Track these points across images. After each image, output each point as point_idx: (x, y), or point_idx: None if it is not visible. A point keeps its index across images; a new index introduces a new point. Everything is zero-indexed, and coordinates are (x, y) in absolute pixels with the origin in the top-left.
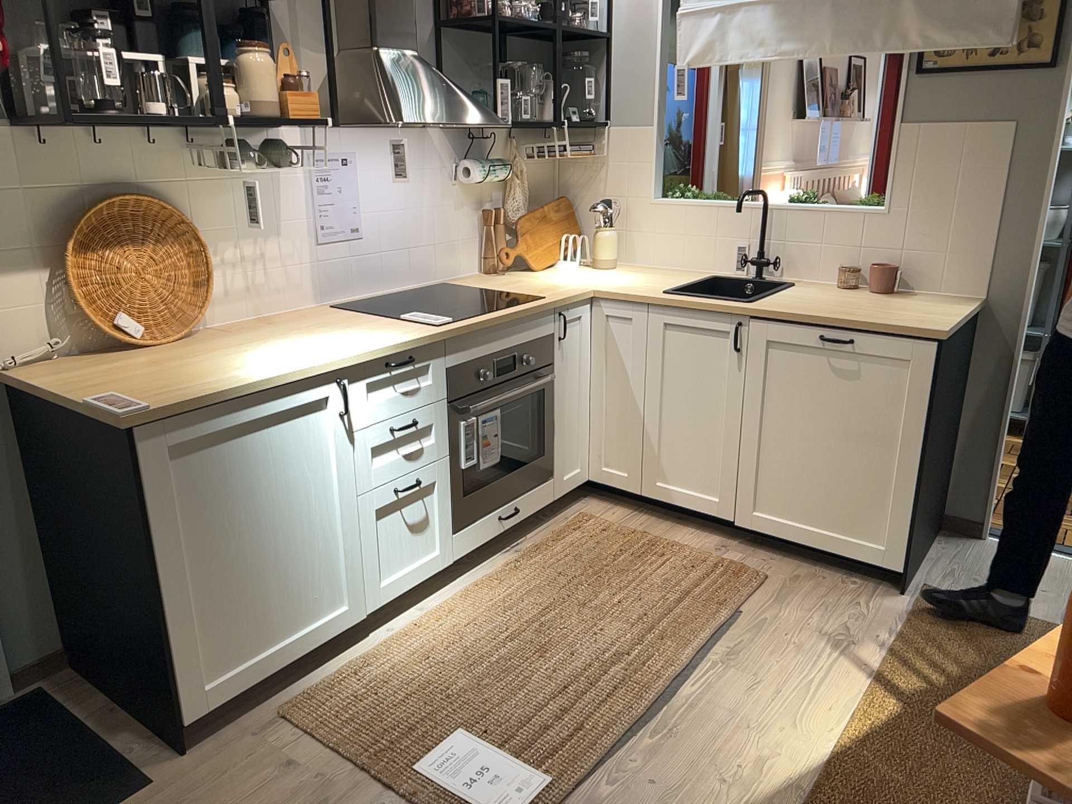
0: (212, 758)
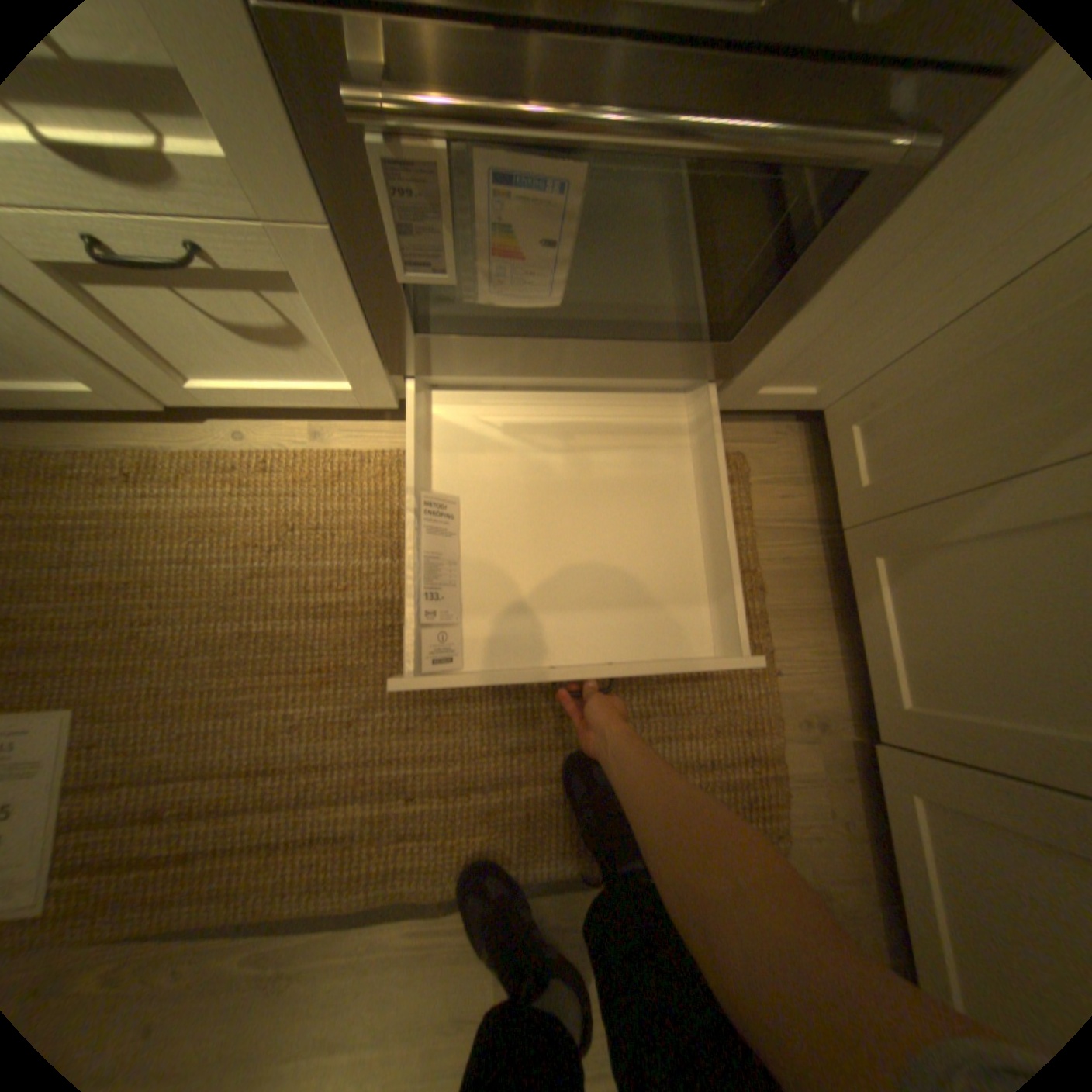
0: None
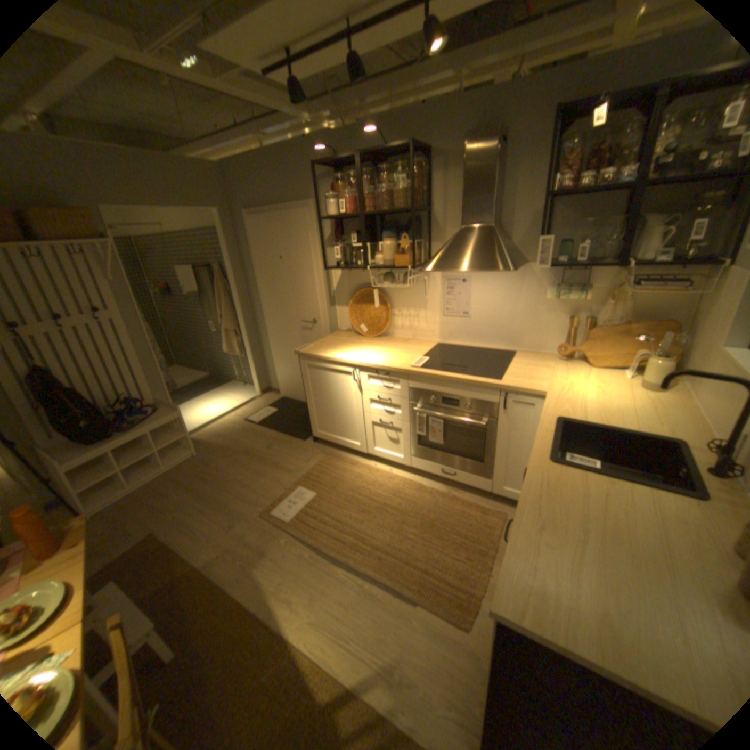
0: (312, 447)
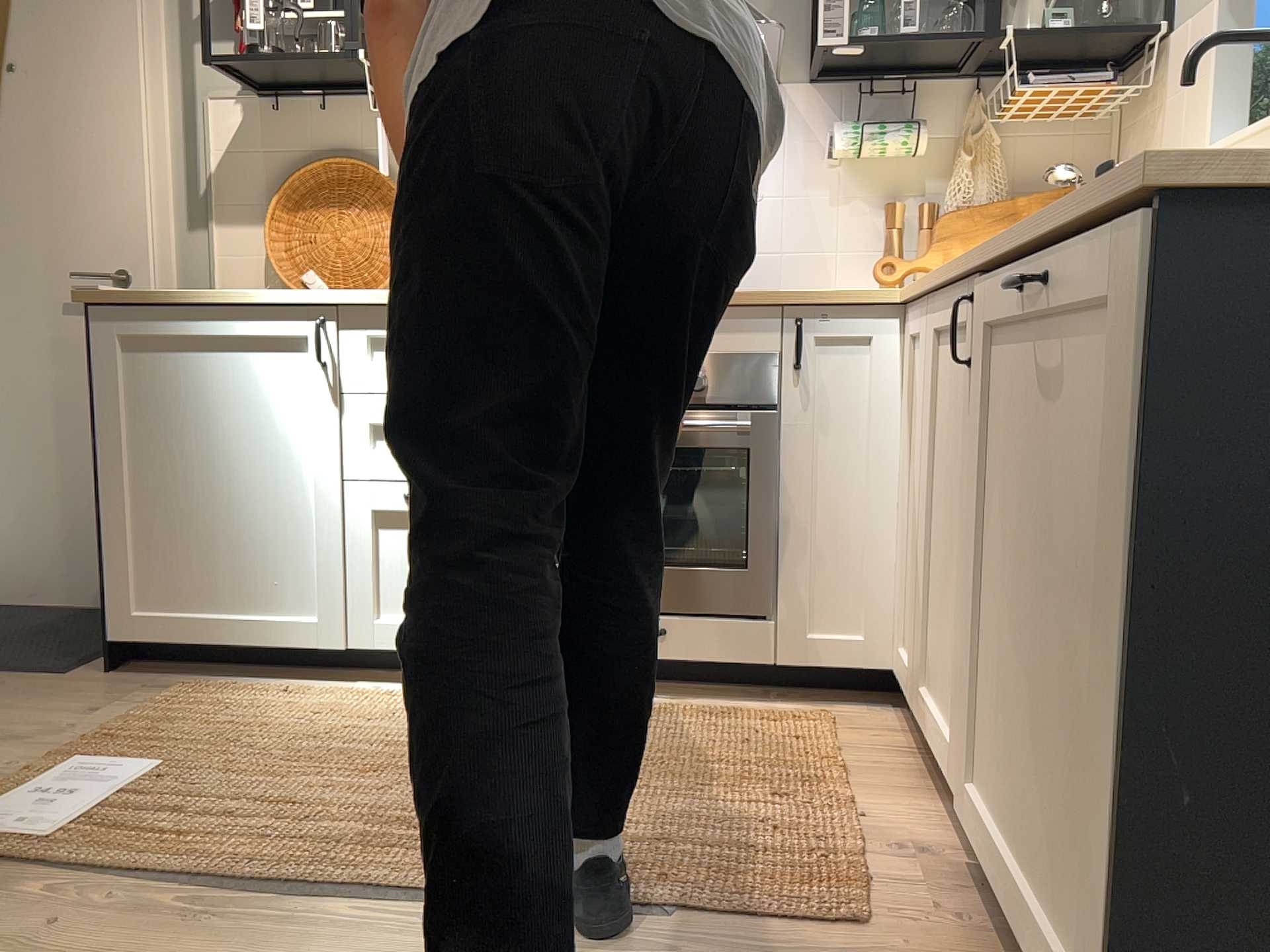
0: (101, 683)
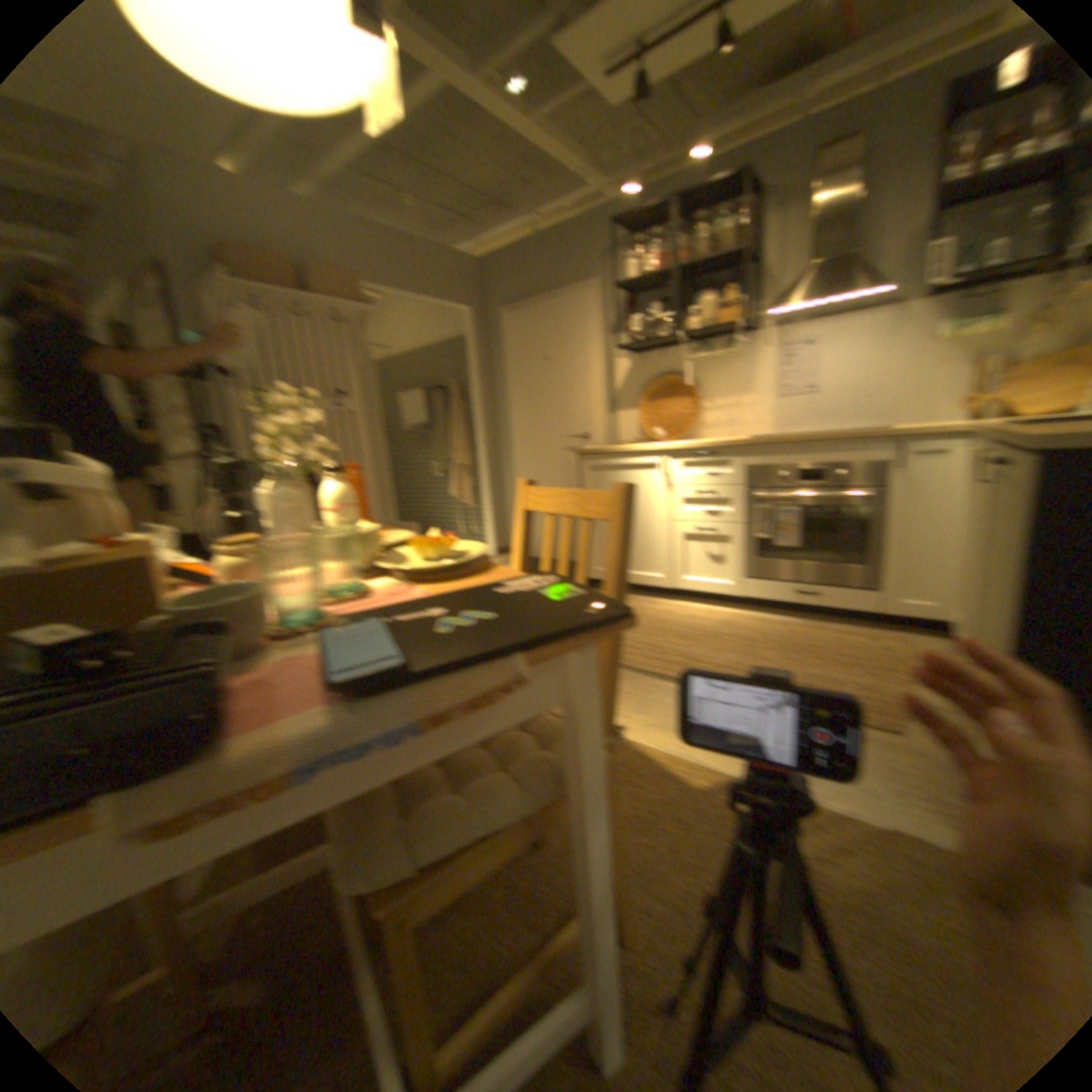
0: None
